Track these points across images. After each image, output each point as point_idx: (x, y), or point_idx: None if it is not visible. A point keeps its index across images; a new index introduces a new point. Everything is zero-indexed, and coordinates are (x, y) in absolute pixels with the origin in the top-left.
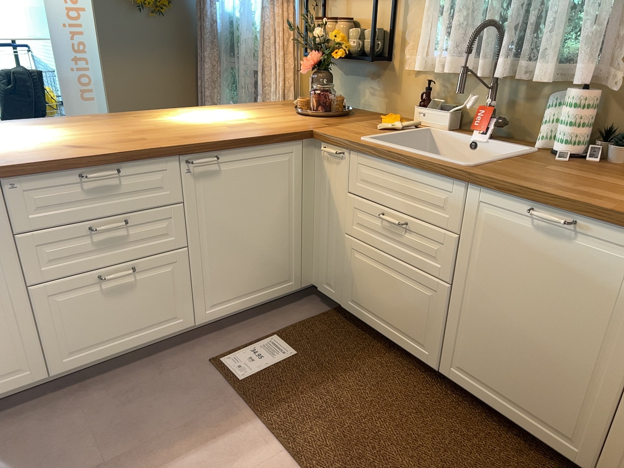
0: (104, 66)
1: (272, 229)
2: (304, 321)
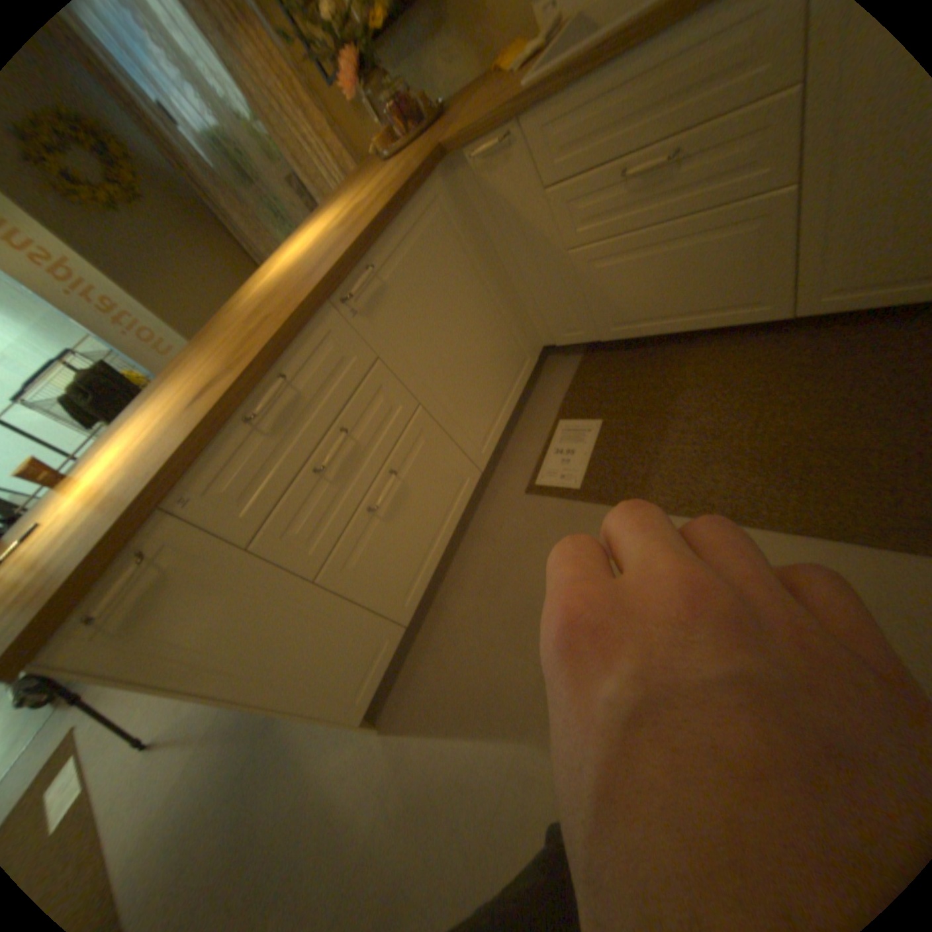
0: (143, 303)
1: (481, 316)
2: (572, 386)
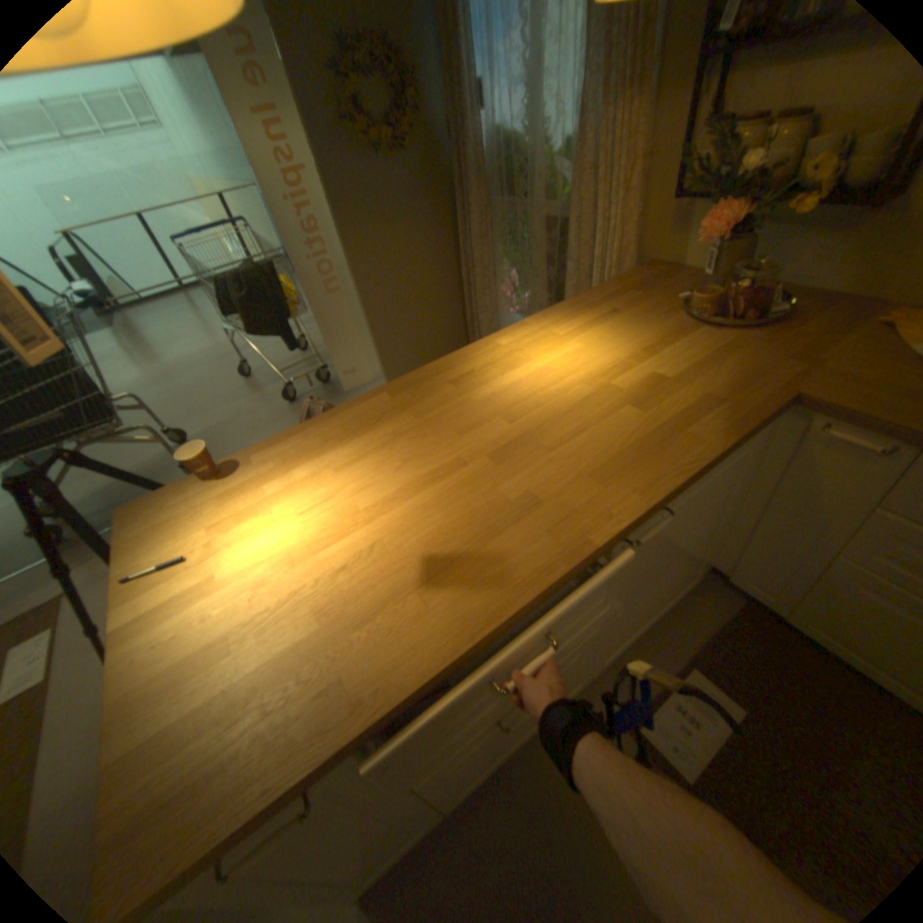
0: (343, 246)
1: (700, 545)
2: (724, 634)
